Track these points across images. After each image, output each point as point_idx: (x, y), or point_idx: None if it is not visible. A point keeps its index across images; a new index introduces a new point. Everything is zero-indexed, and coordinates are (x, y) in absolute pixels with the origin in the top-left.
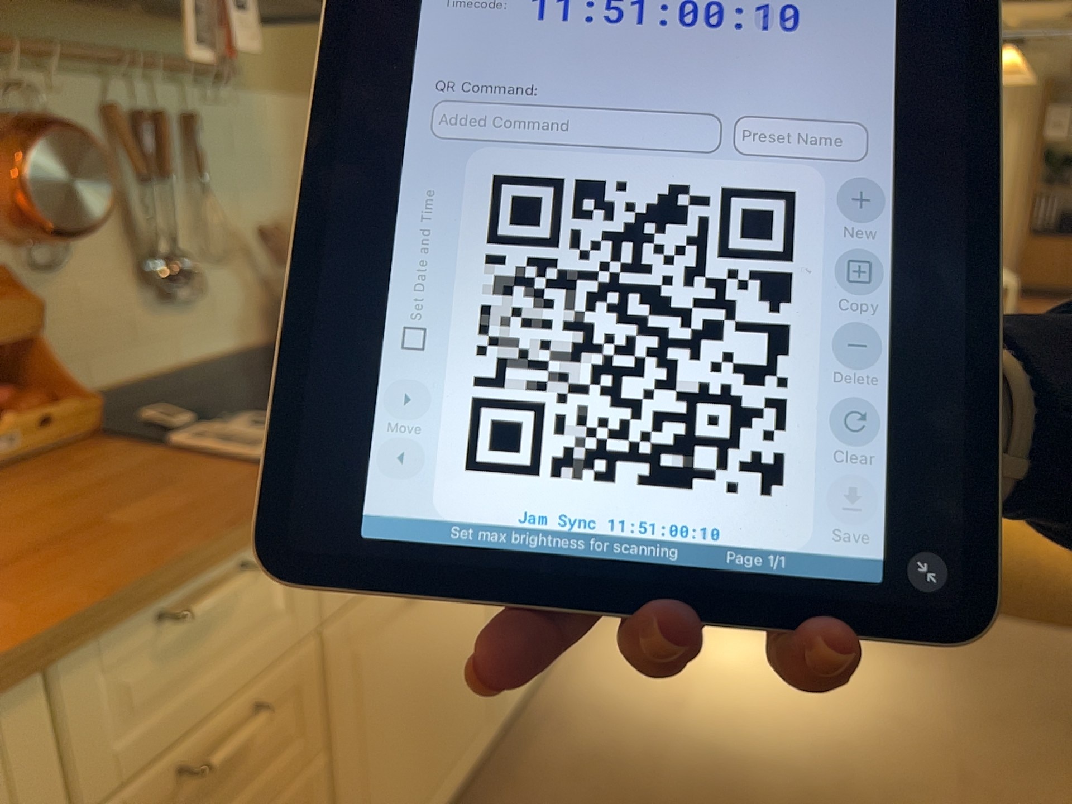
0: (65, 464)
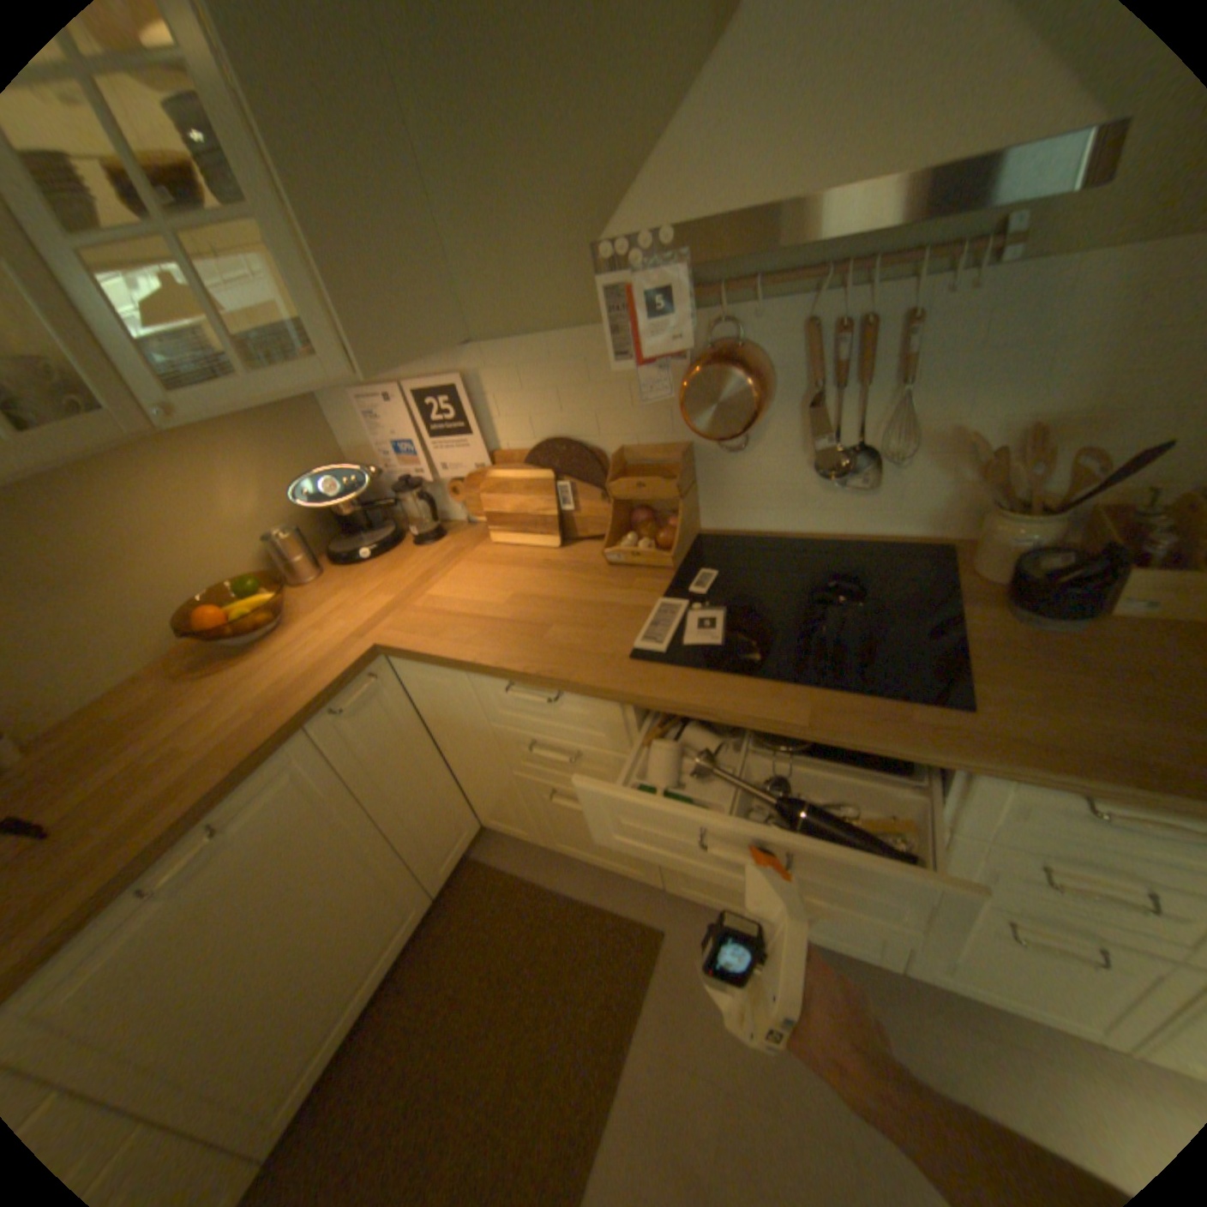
0: (632, 581)
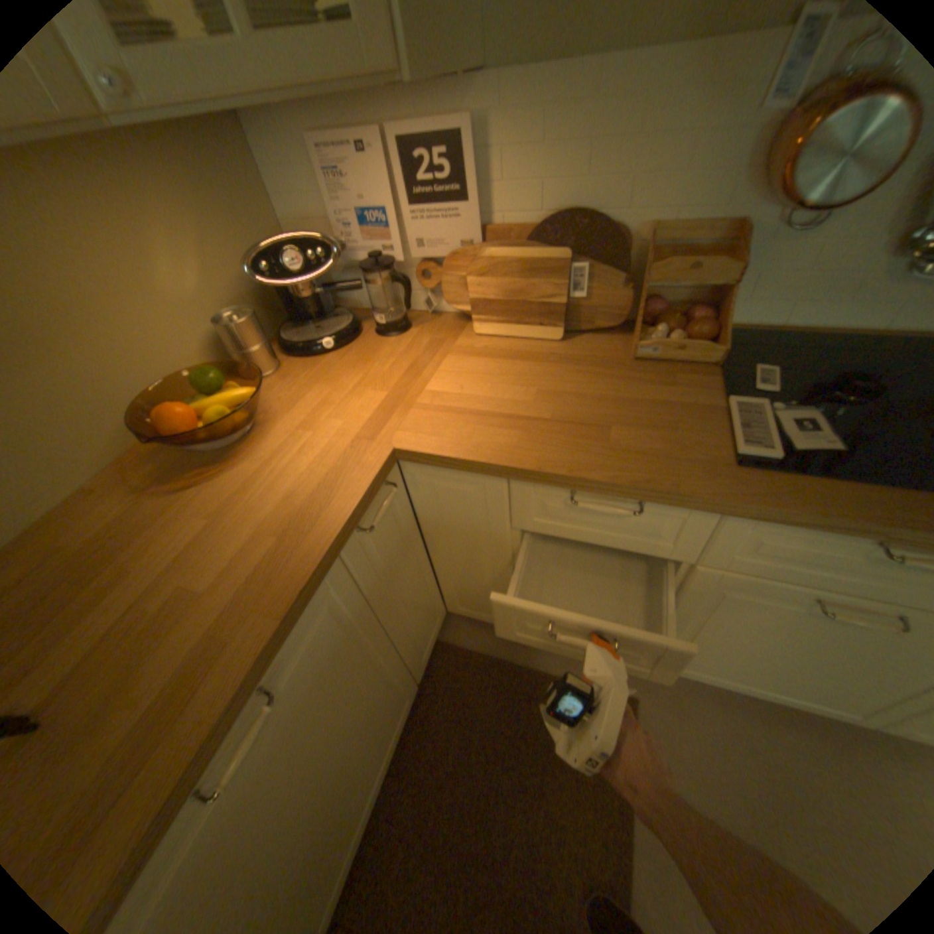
0: (675, 377)
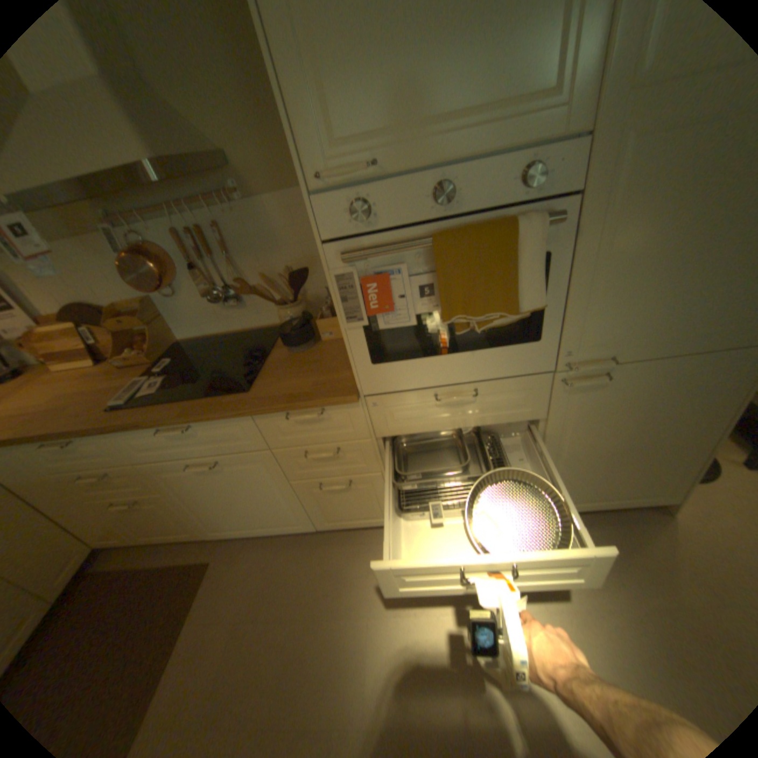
0: (126, 374)
